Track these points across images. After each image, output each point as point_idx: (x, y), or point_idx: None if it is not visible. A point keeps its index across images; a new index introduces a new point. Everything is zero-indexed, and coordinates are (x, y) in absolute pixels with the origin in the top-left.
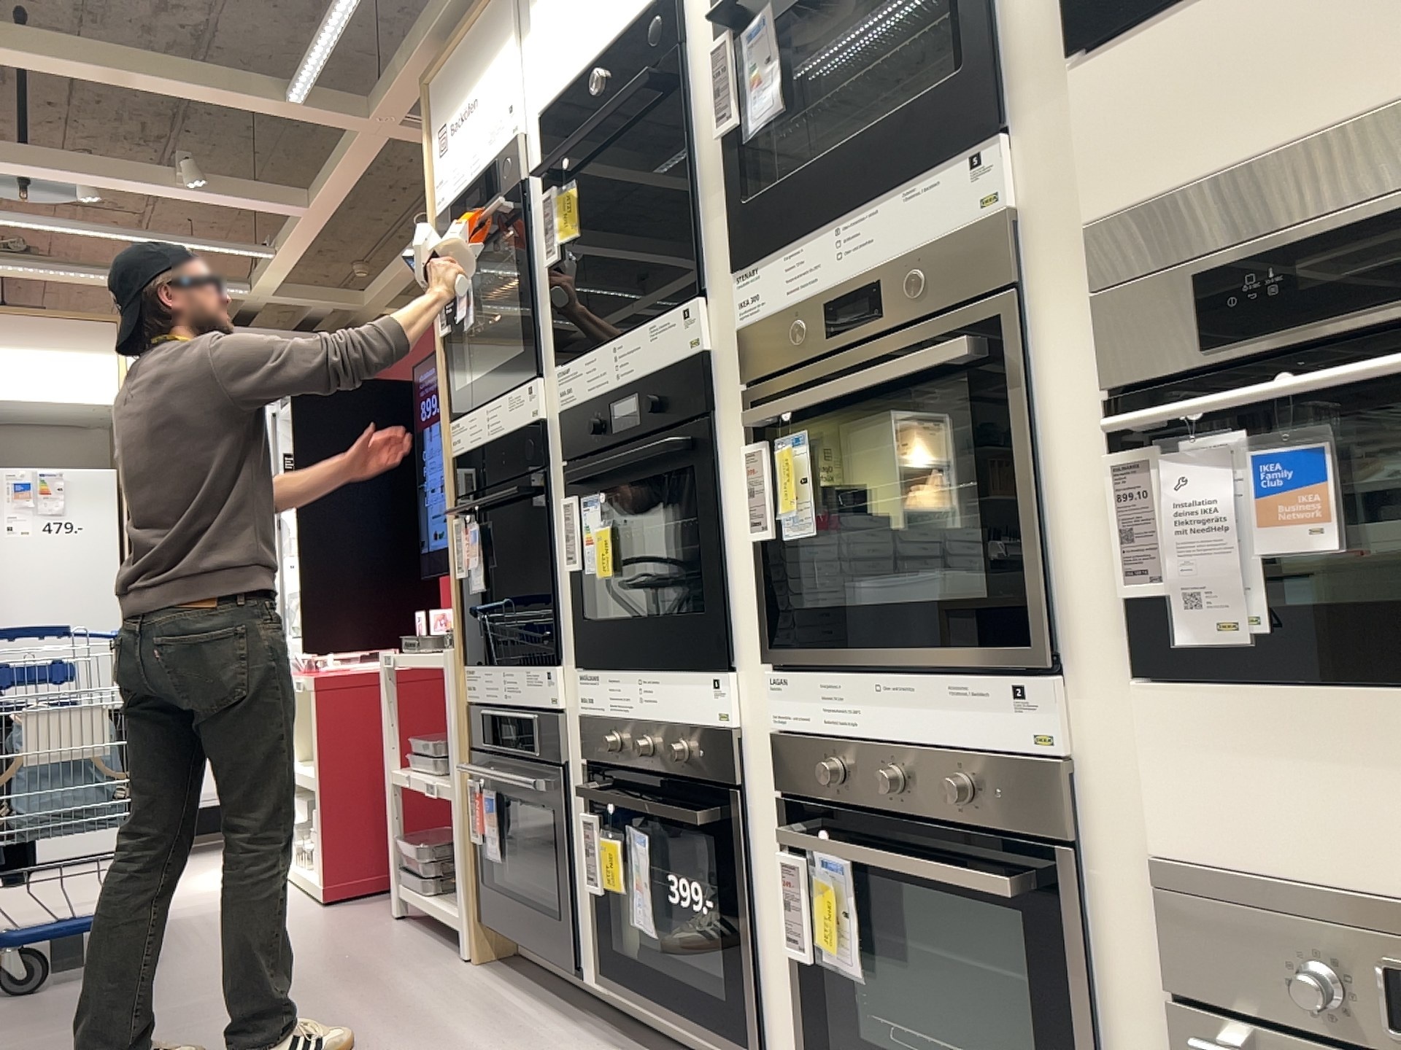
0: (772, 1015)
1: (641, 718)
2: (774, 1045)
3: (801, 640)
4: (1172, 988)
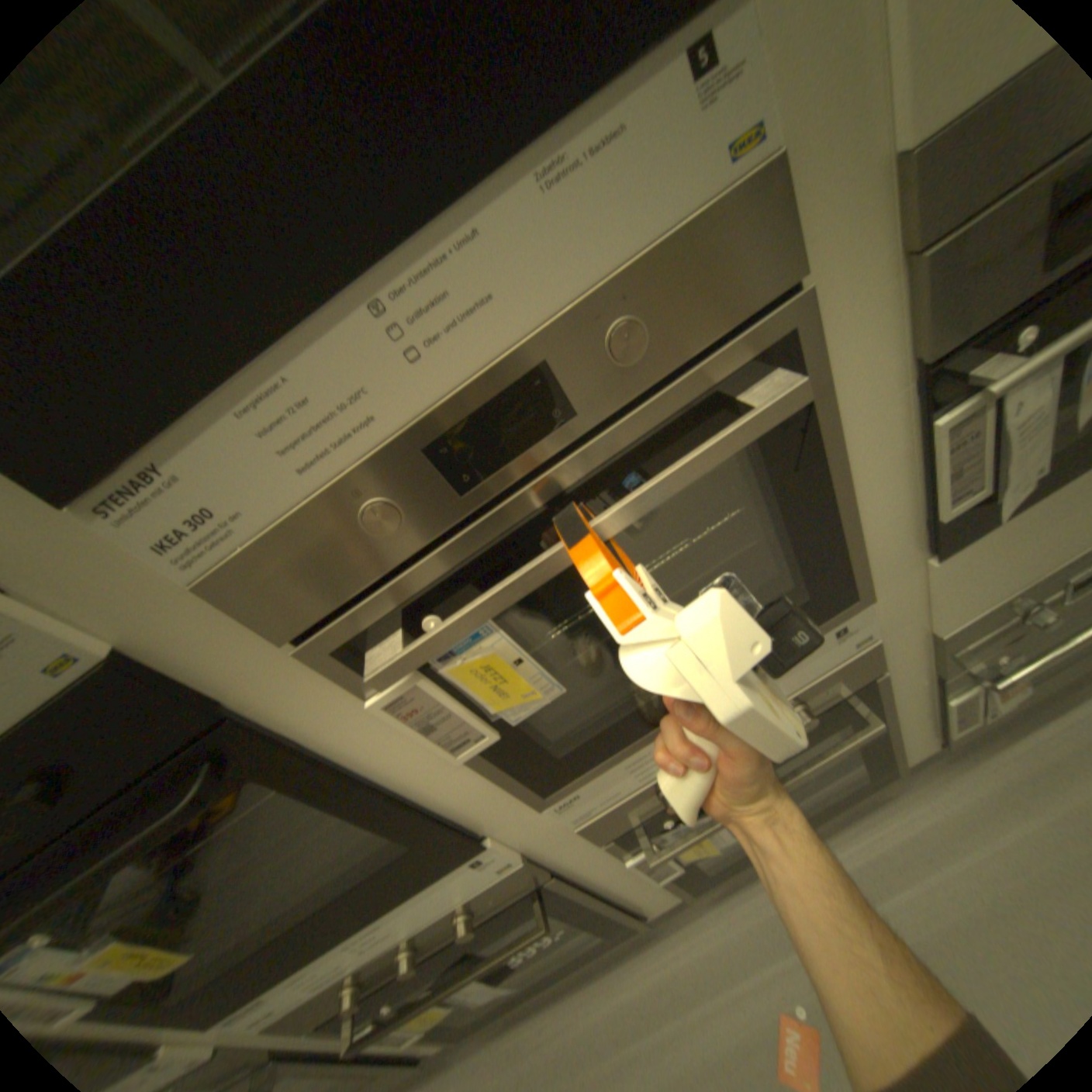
0: (633, 907)
1: (370, 959)
2: (641, 911)
3: (578, 765)
4: (944, 677)
